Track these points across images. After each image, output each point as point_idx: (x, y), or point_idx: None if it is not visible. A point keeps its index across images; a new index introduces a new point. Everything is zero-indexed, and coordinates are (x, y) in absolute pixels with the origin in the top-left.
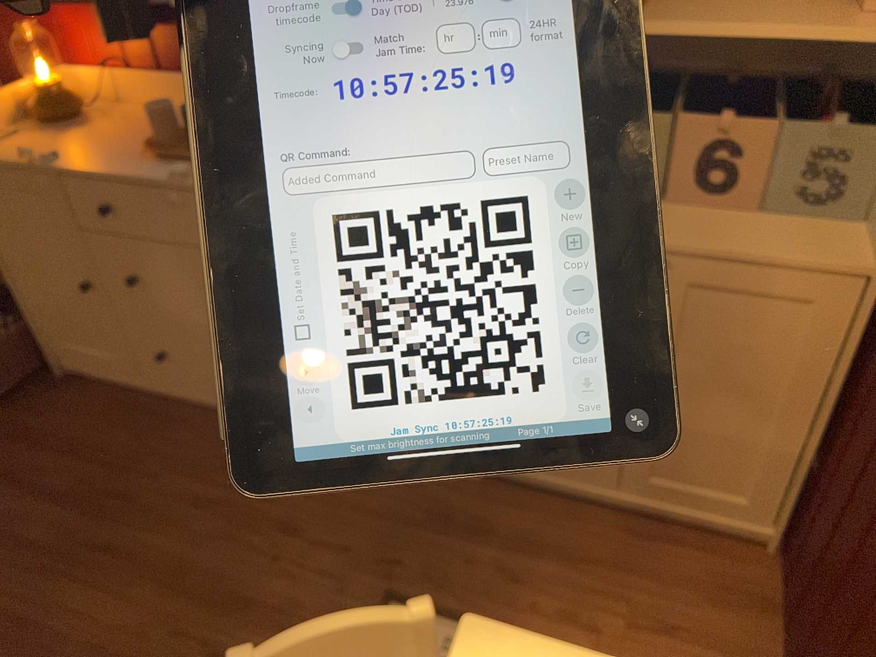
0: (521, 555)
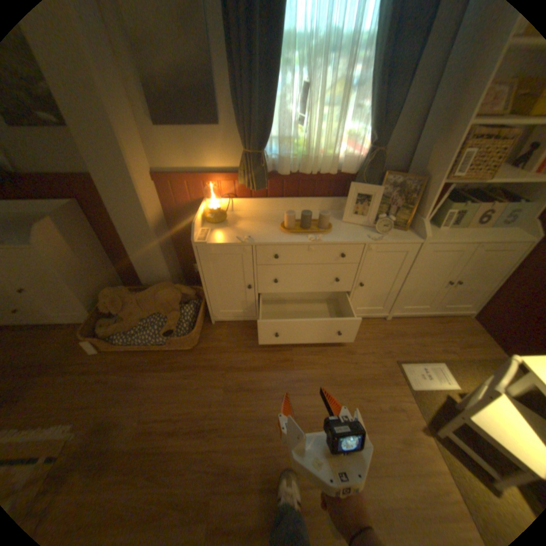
0: (420, 340)
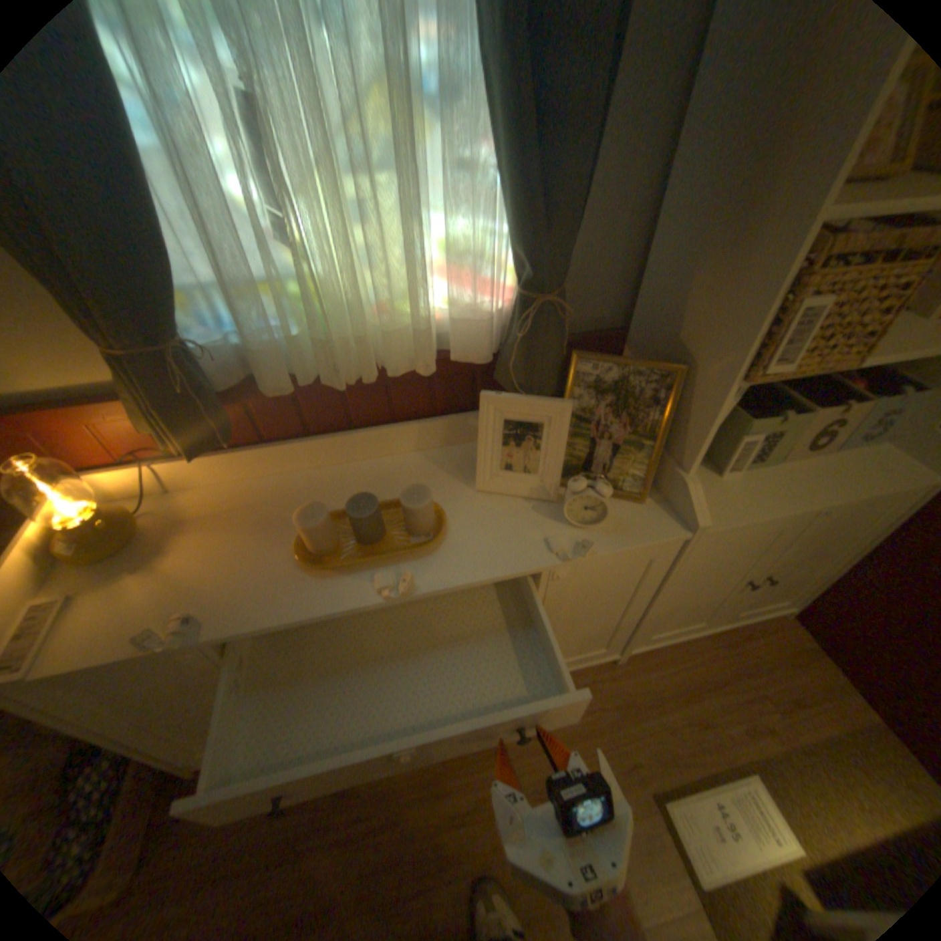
0: (696, 709)
